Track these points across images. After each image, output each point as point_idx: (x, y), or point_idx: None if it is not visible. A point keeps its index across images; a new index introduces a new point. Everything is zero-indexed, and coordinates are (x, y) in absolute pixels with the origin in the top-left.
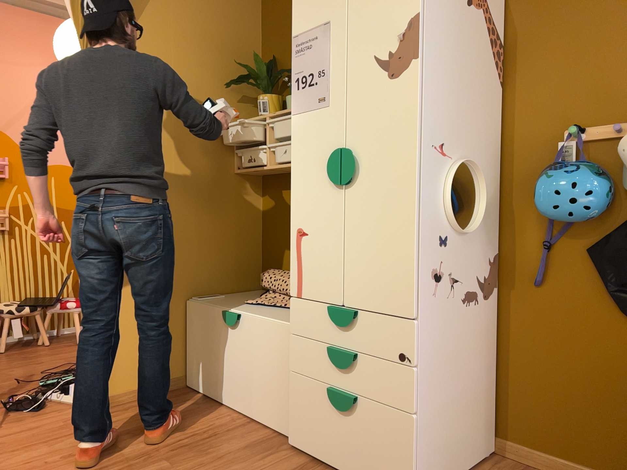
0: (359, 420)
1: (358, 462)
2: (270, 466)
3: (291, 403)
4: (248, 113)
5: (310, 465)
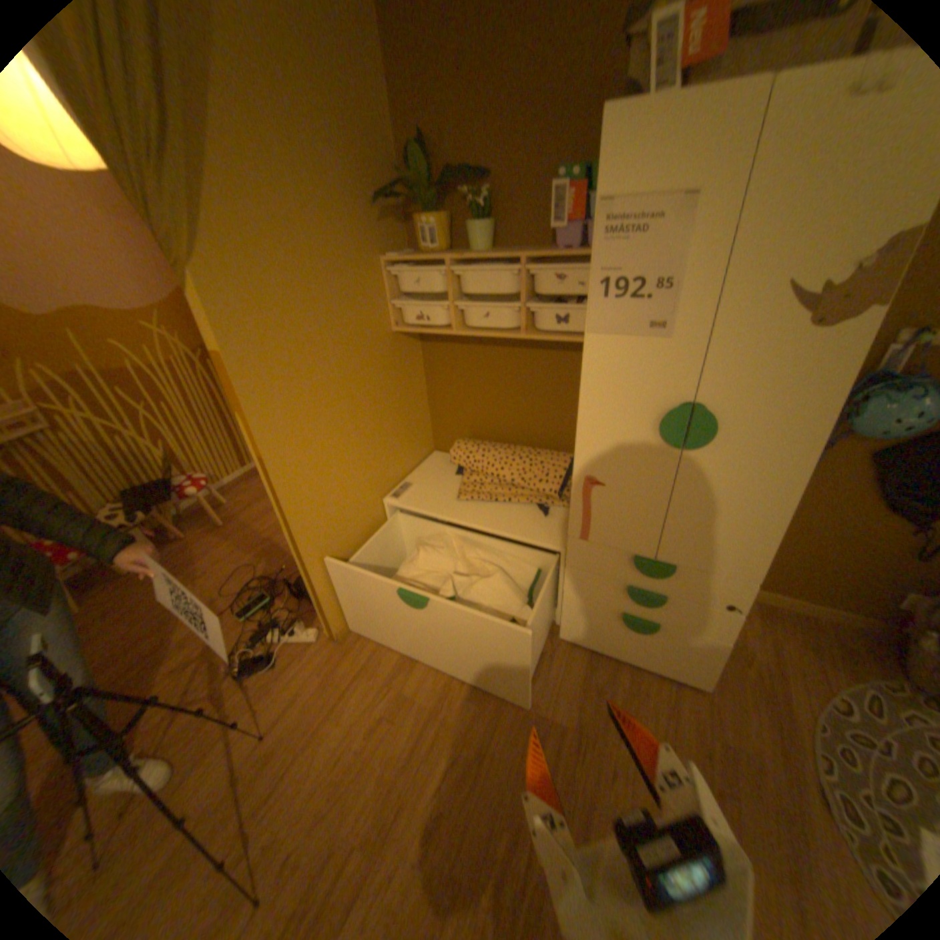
0: (658, 638)
1: (650, 661)
2: (563, 673)
3: (562, 612)
4: (390, 234)
5: (593, 658)
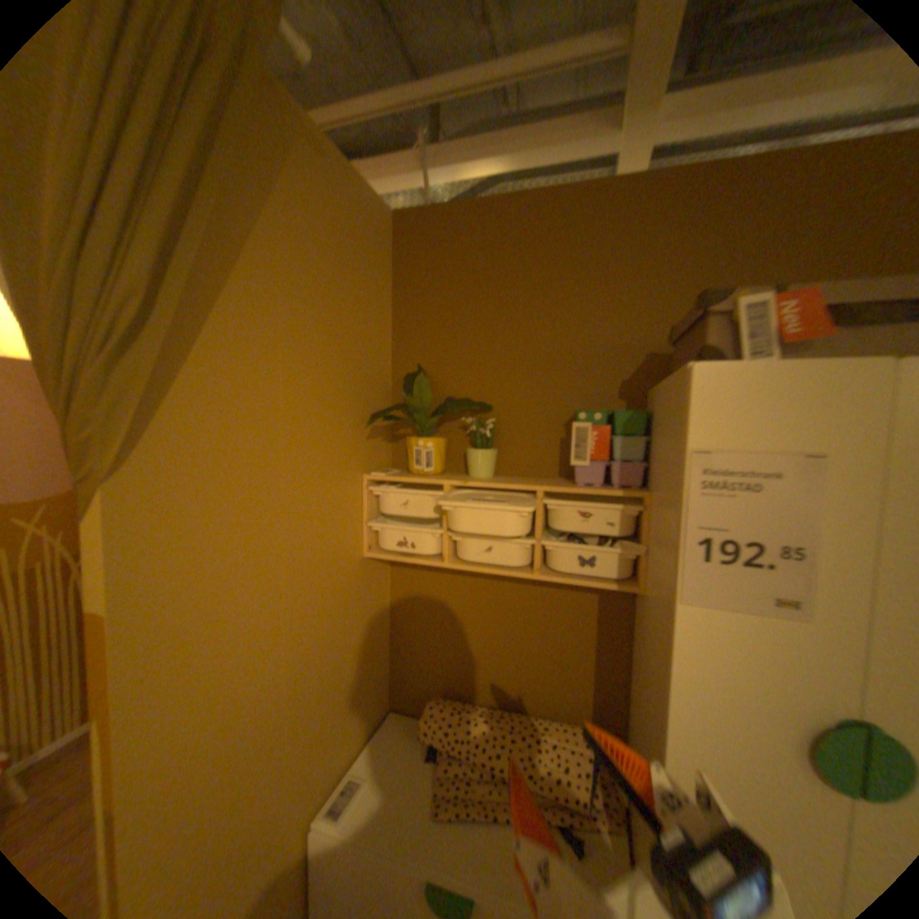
0: None
1: None
2: None
3: None
4: (378, 452)
5: None
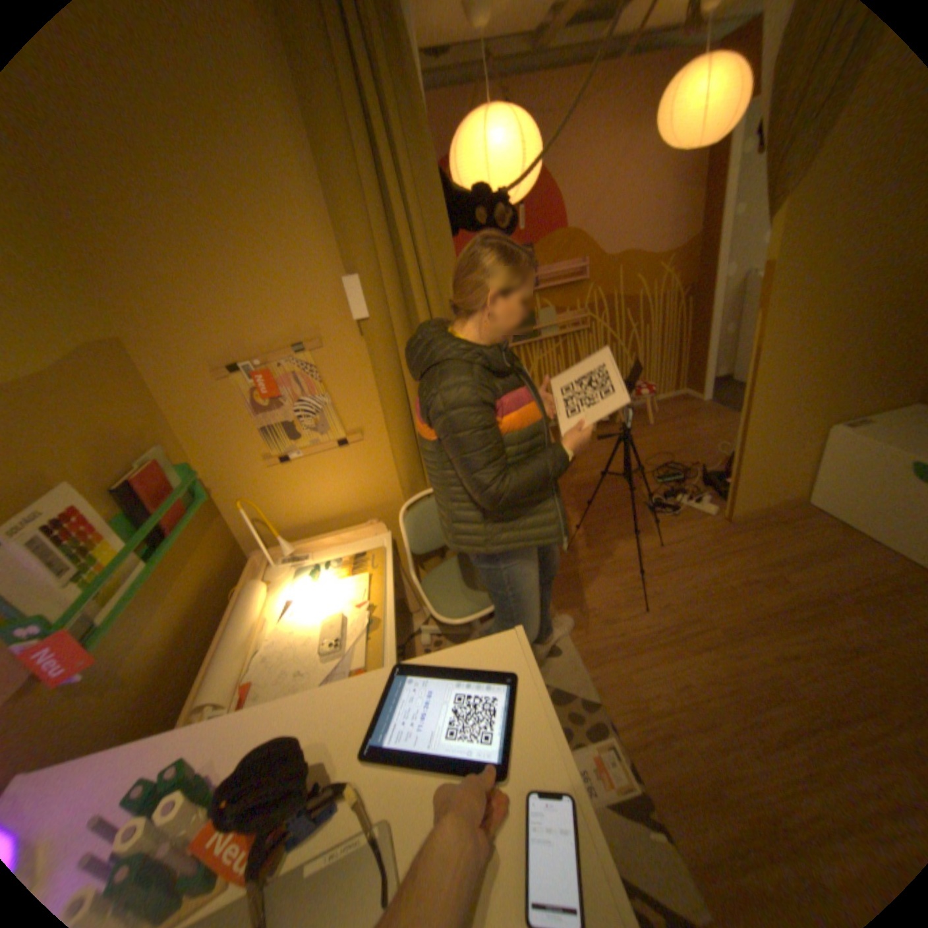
0: None
1: None
2: None
3: None
4: None
5: None
